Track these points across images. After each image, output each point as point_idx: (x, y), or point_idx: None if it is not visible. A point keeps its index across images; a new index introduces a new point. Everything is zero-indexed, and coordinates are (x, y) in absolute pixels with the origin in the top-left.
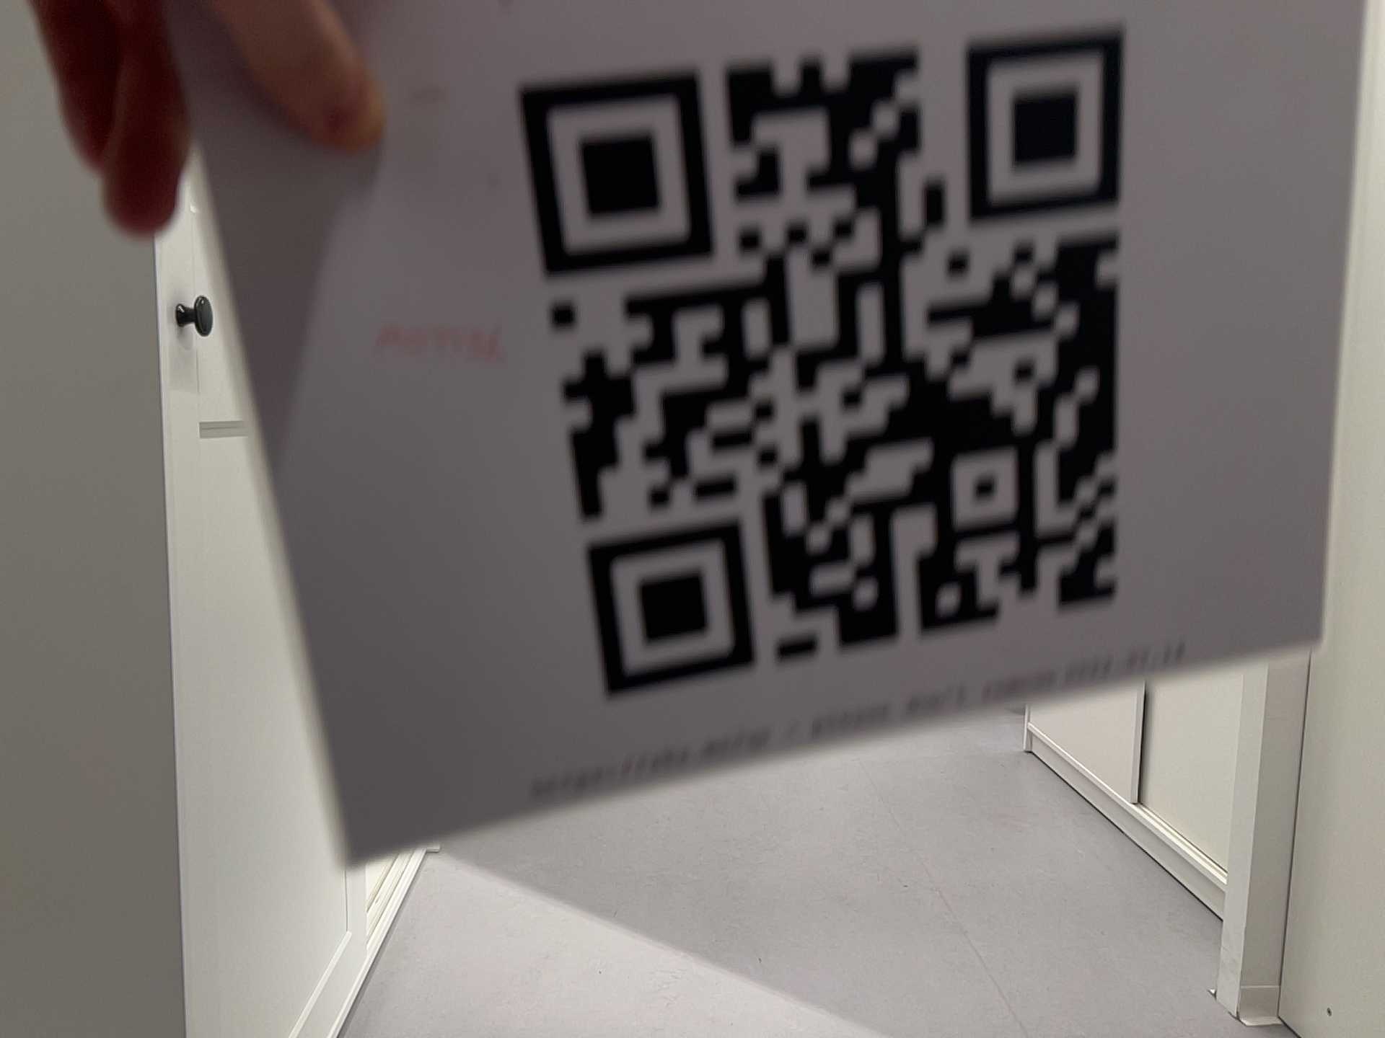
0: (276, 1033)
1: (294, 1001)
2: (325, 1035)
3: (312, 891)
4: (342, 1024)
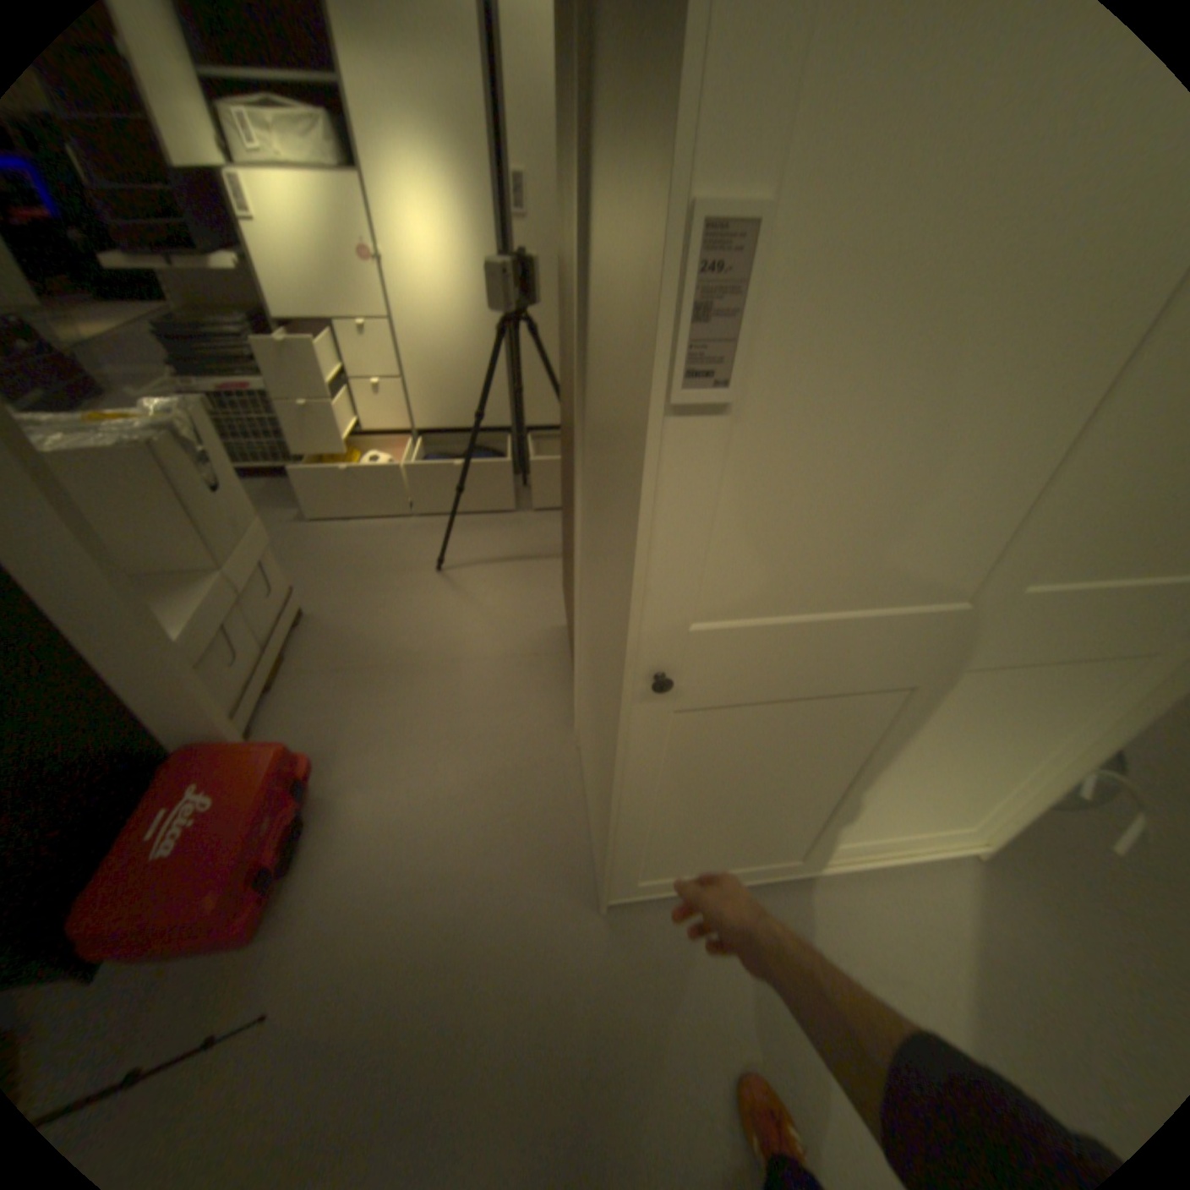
0: (720, 867)
1: (743, 864)
2: (767, 878)
3: (782, 842)
4: (790, 880)
